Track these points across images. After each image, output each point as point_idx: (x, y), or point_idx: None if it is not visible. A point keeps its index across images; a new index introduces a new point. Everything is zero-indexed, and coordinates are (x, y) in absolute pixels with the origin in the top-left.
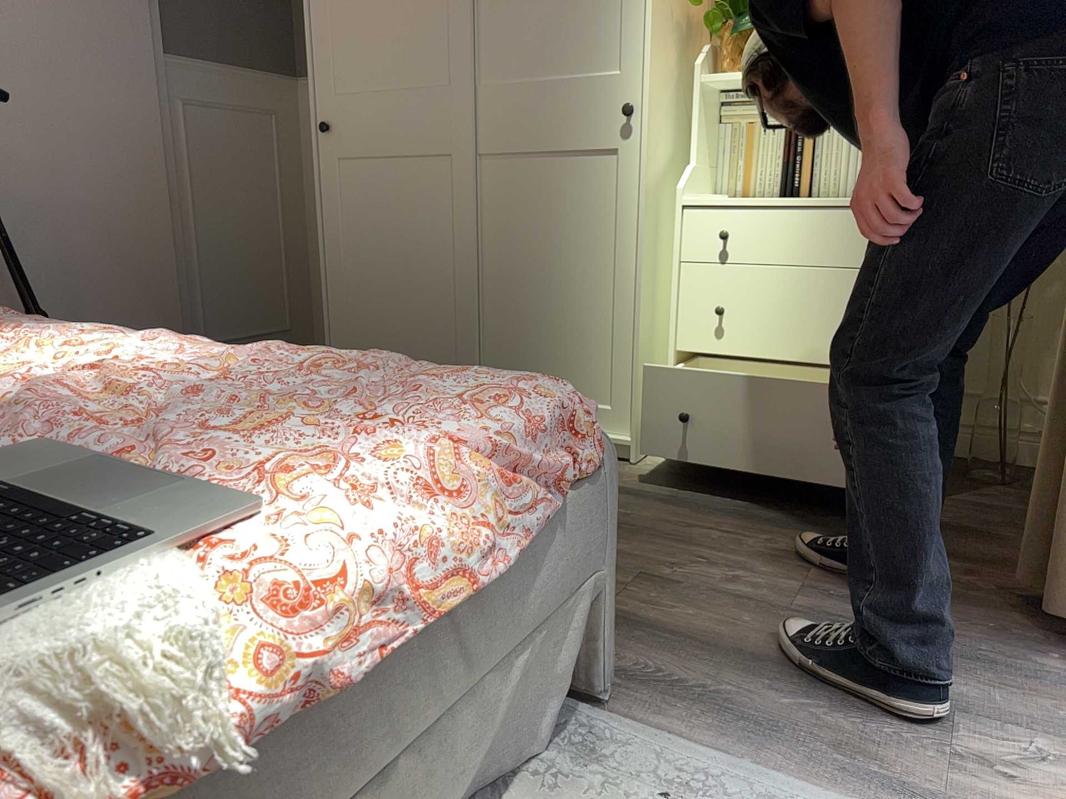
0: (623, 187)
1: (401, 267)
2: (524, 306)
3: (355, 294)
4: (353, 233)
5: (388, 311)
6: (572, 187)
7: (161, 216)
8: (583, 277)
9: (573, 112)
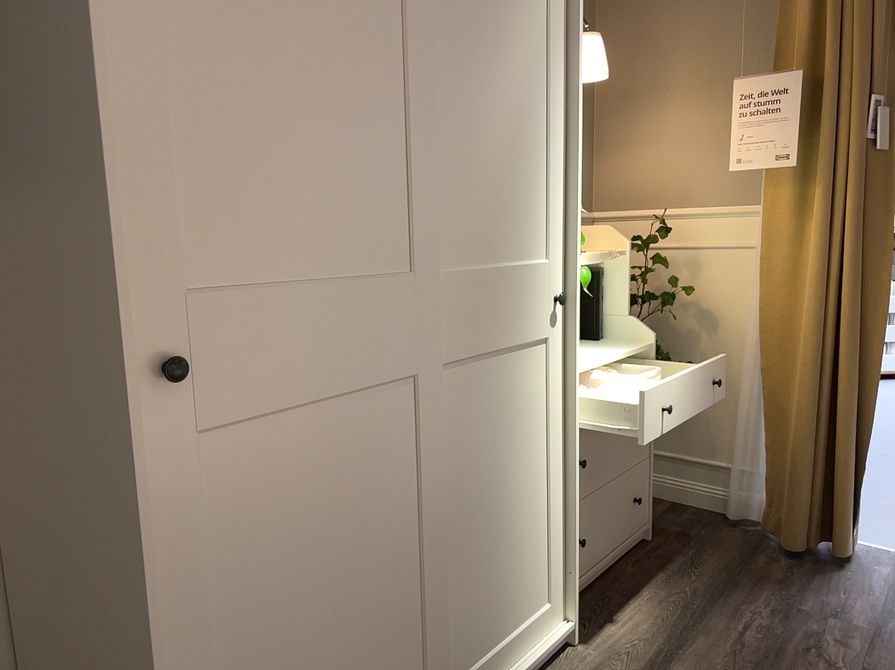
0: (551, 373)
1: (346, 578)
2: (480, 540)
3: None
4: (249, 568)
5: None
6: (517, 383)
7: None
8: (526, 475)
9: (519, 303)
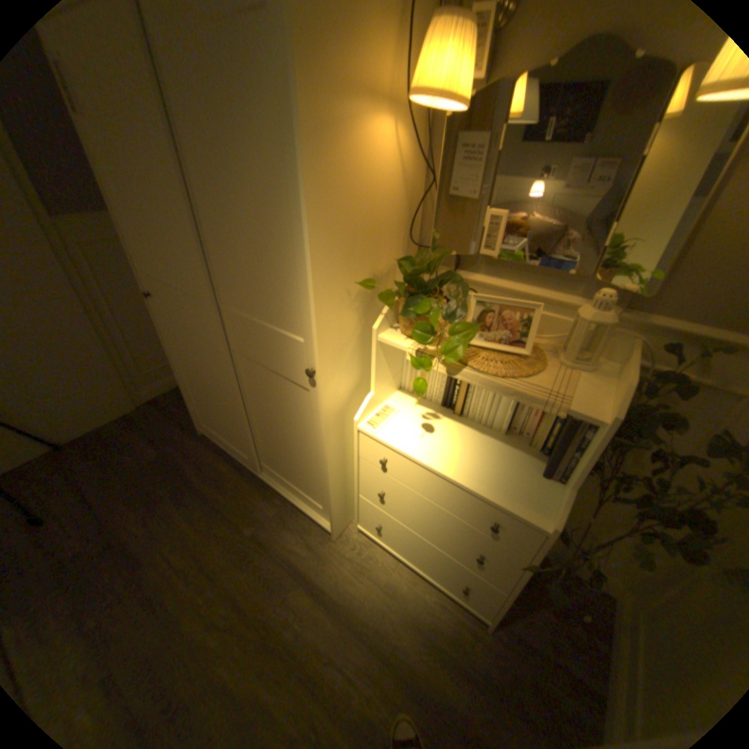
0: (314, 413)
1: (207, 389)
2: (272, 439)
3: (192, 390)
4: (181, 360)
5: (208, 406)
6: (286, 395)
7: (78, 324)
8: (300, 444)
9: (278, 352)
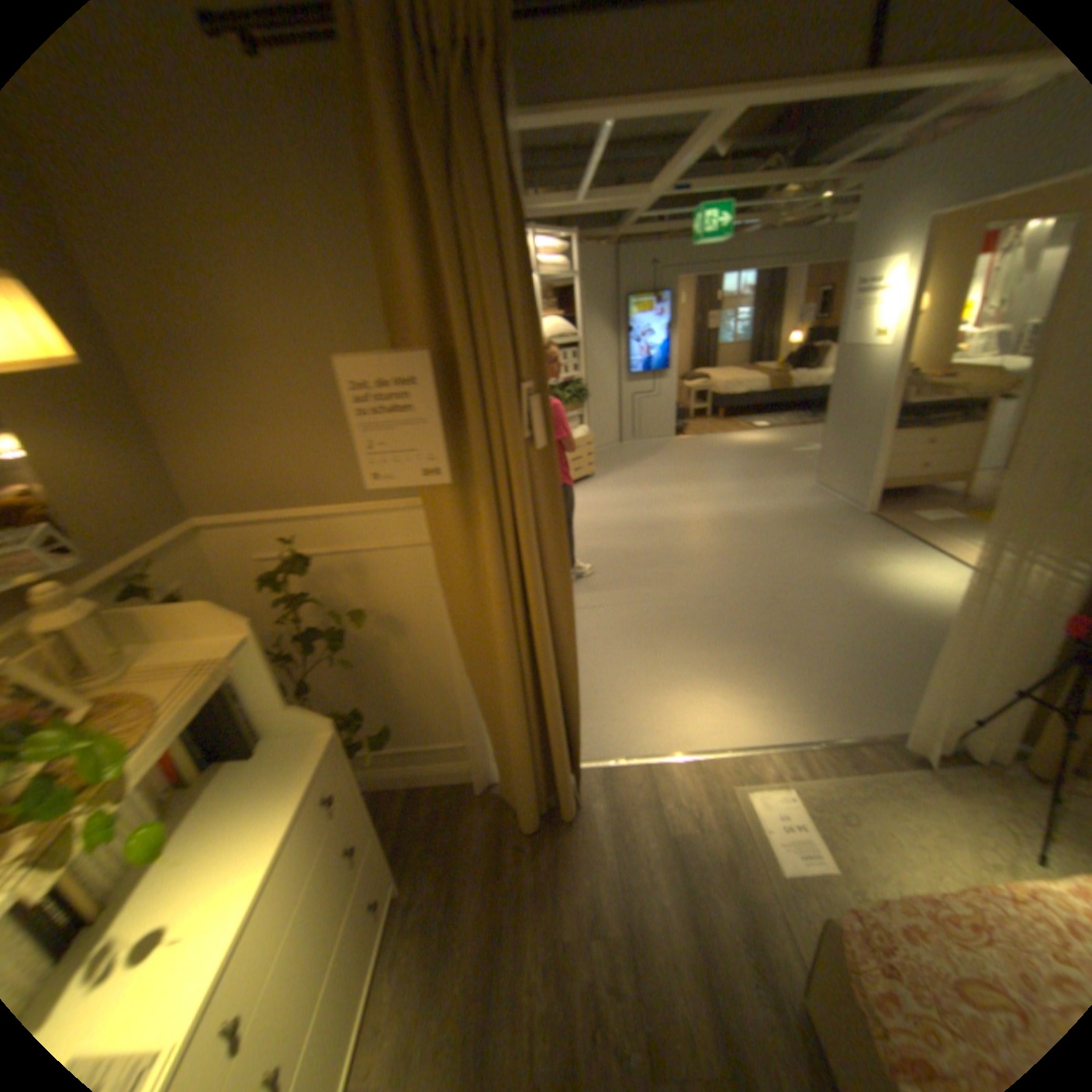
0: None
1: None
2: None
3: None
4: None
5: None
6: None
7: None
8: None
9: None
